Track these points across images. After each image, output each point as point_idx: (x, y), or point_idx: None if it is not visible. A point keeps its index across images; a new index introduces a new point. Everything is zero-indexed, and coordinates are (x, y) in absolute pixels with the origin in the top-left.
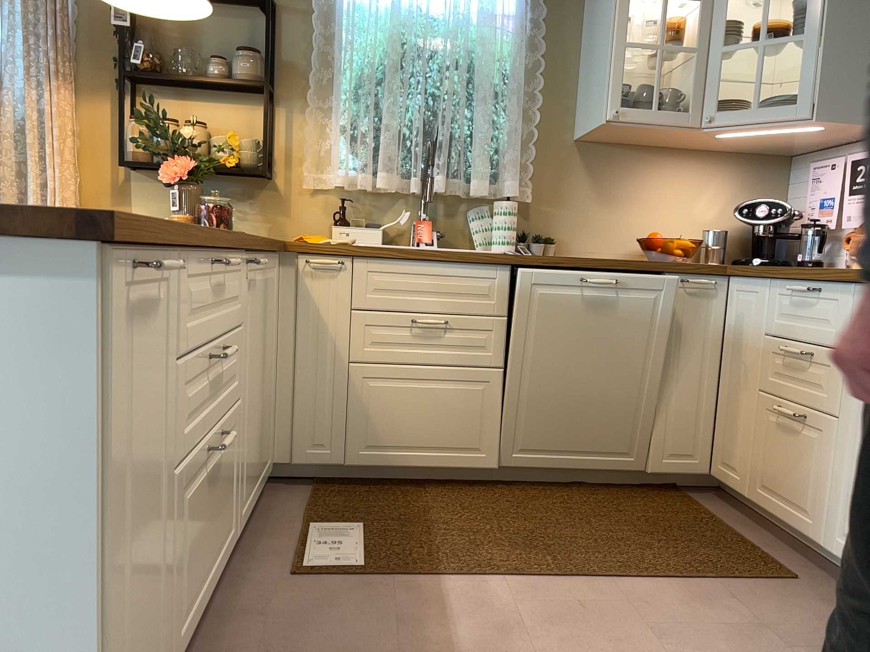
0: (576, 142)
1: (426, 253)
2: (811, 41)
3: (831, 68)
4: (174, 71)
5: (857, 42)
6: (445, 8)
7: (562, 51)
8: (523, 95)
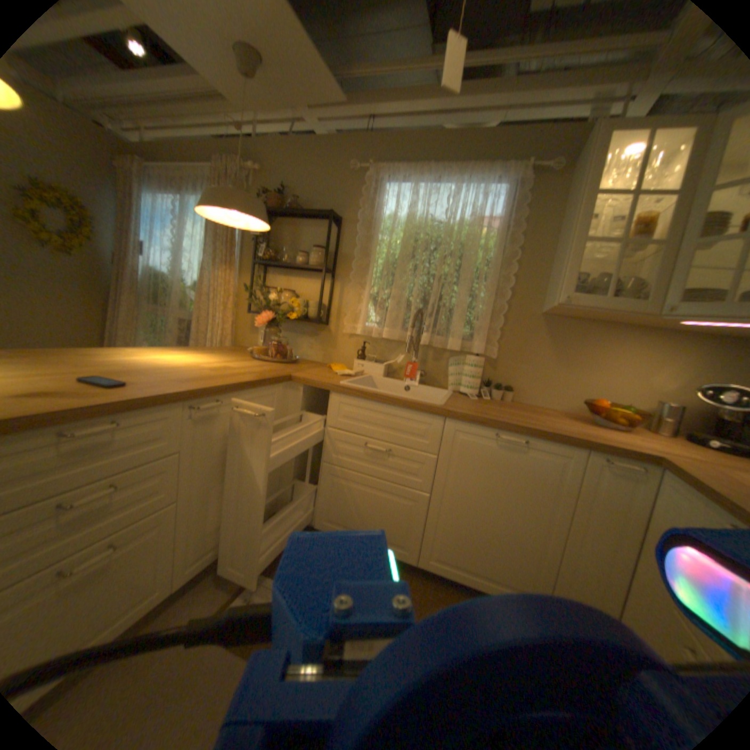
0: (544, 316)
1: (381, 398)
2: None
3: None
4: (285, 259)
5: None
6: (449, 214)
7: (540, 243)
8: (501, 278)
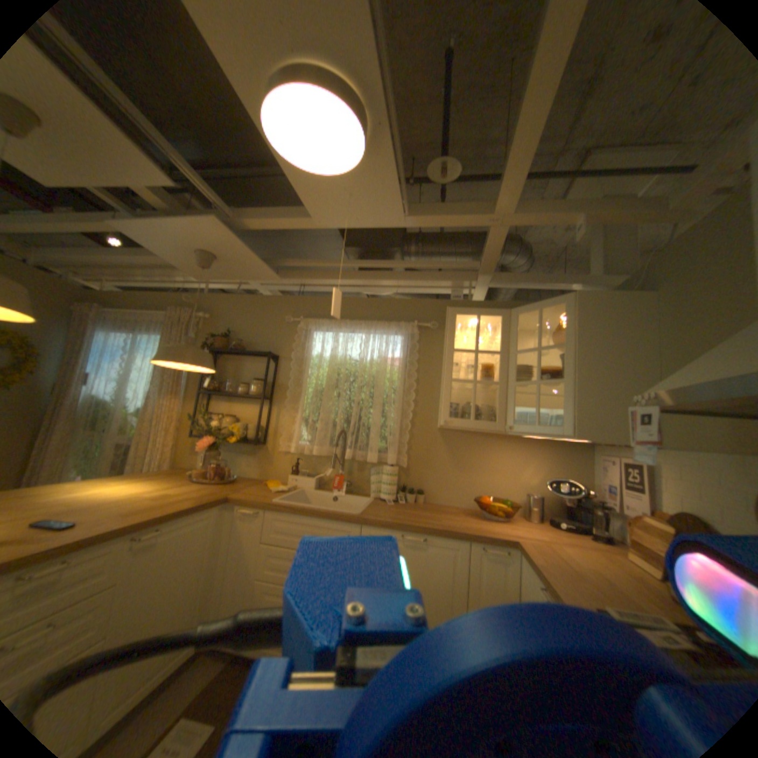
0: (438, 430)
1: (307, 512)
2: (568, 384)
3: (585, 403)
4: (228, 388)
5: (604, 386)
6: (362, 355)
7: (429, 377)
8: (404, 402)
